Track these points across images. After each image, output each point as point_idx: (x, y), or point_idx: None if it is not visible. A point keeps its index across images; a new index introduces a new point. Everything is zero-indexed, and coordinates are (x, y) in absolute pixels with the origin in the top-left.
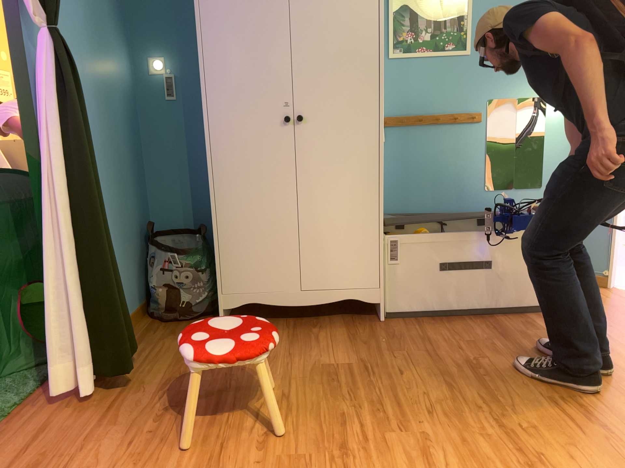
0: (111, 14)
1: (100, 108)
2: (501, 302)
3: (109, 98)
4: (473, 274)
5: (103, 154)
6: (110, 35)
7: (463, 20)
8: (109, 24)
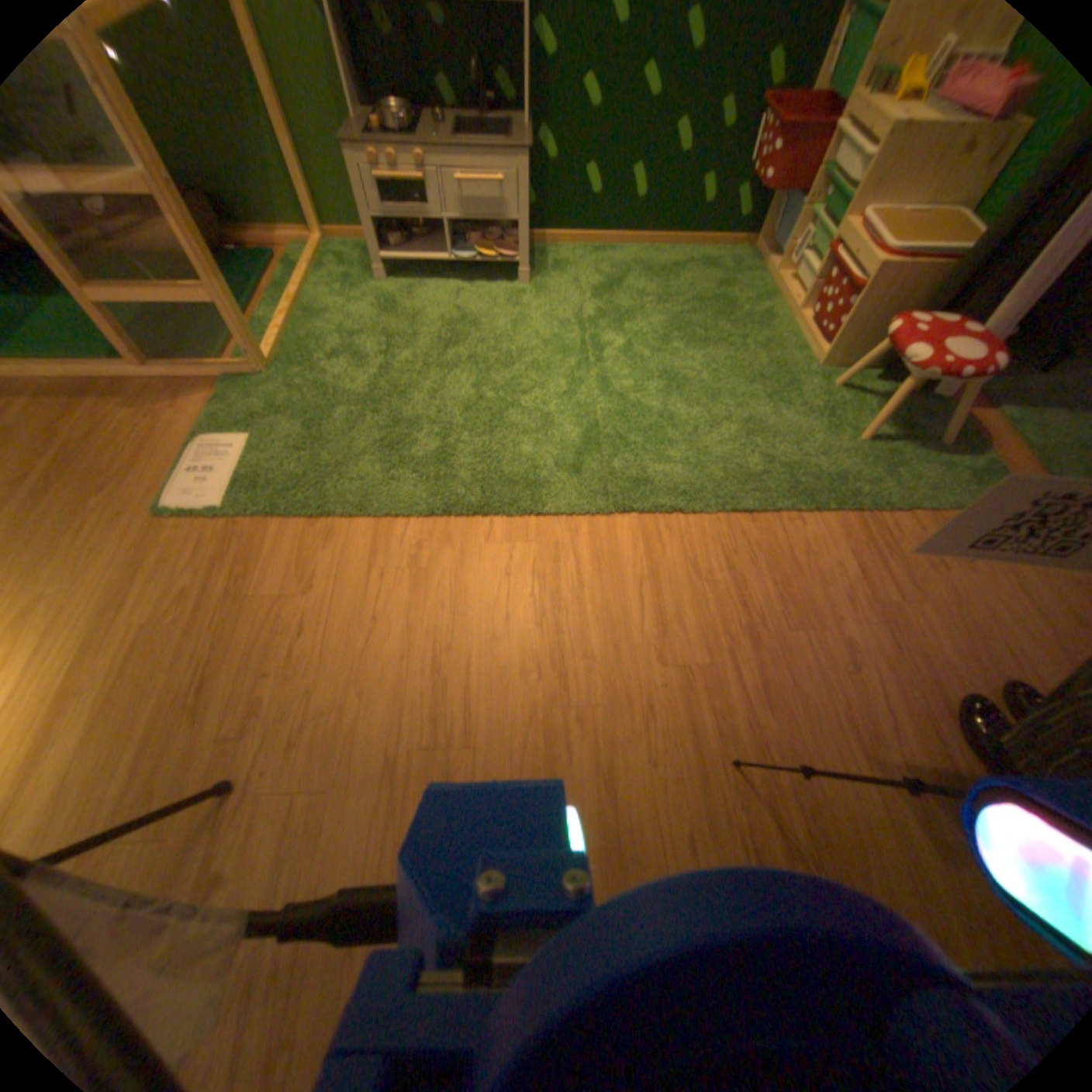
0: None
1: None
2: None
3: None
4: None
5: None
6: None
7: None
8: None
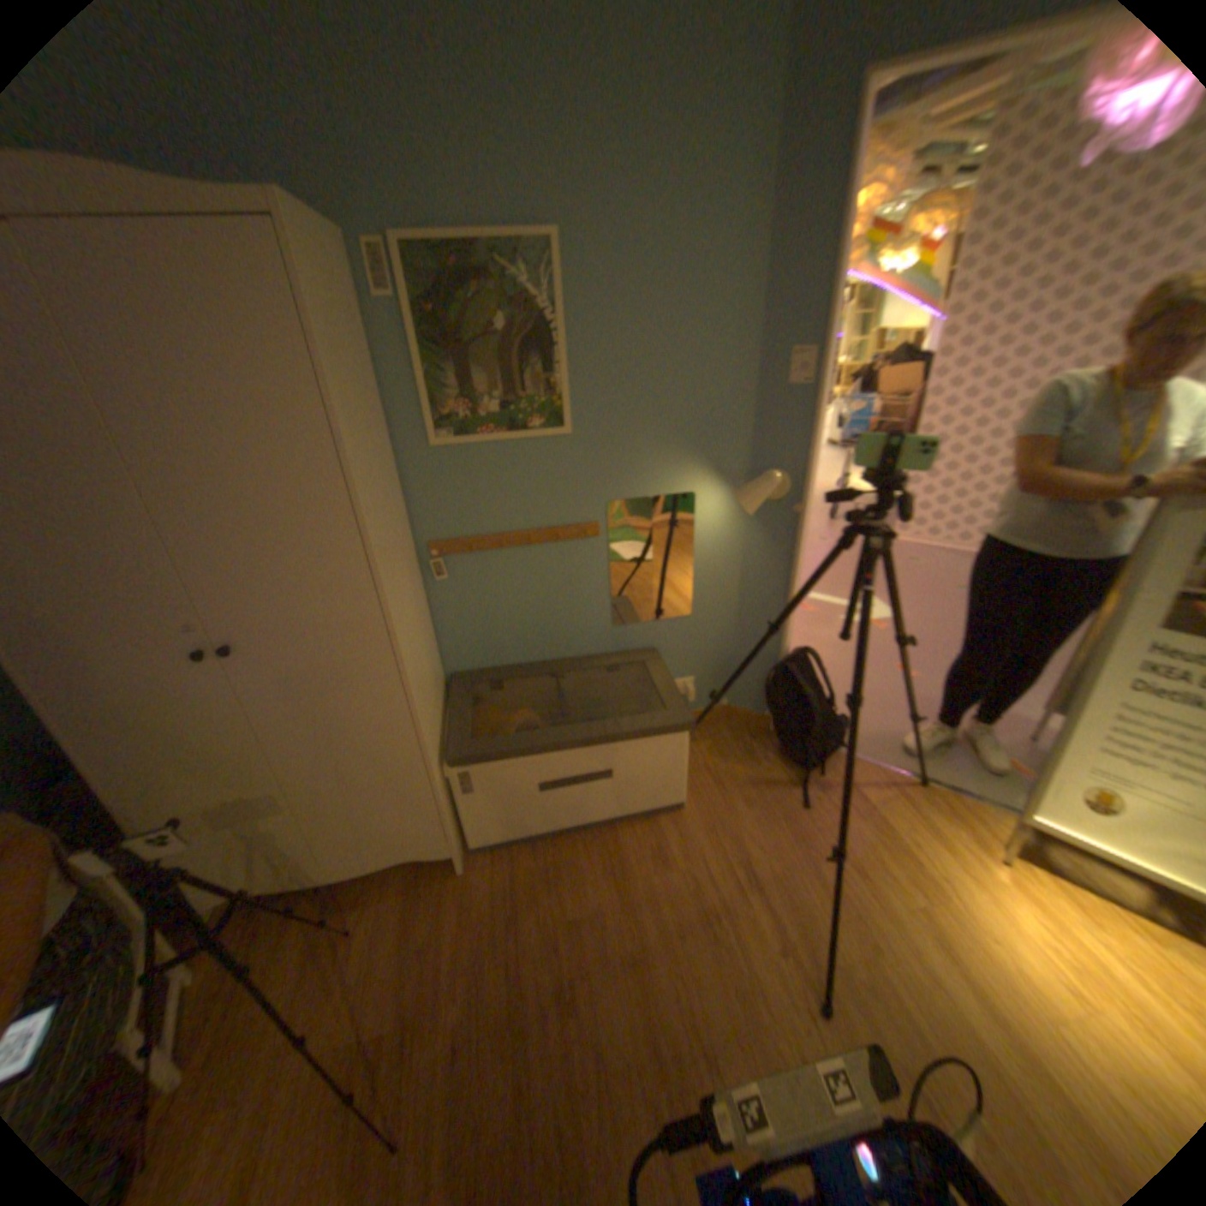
0: None
1: None
2: (630, 812)
3: None
4: (589, 791)
5: None
6: None
7: (554, 378)
8: None
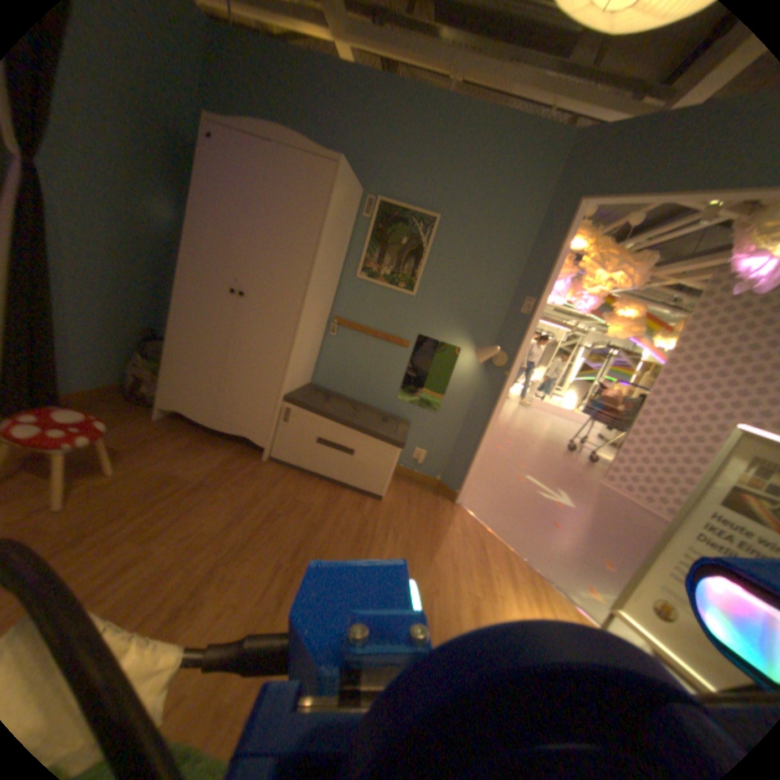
0: (157, 174)
1: (114, 237)
2: (356, 482)
3: (130, 233)
4: (341, 455)
5: (105, 270)
6: (150, 189)
7: (416, 270)
8: (152, 180)
